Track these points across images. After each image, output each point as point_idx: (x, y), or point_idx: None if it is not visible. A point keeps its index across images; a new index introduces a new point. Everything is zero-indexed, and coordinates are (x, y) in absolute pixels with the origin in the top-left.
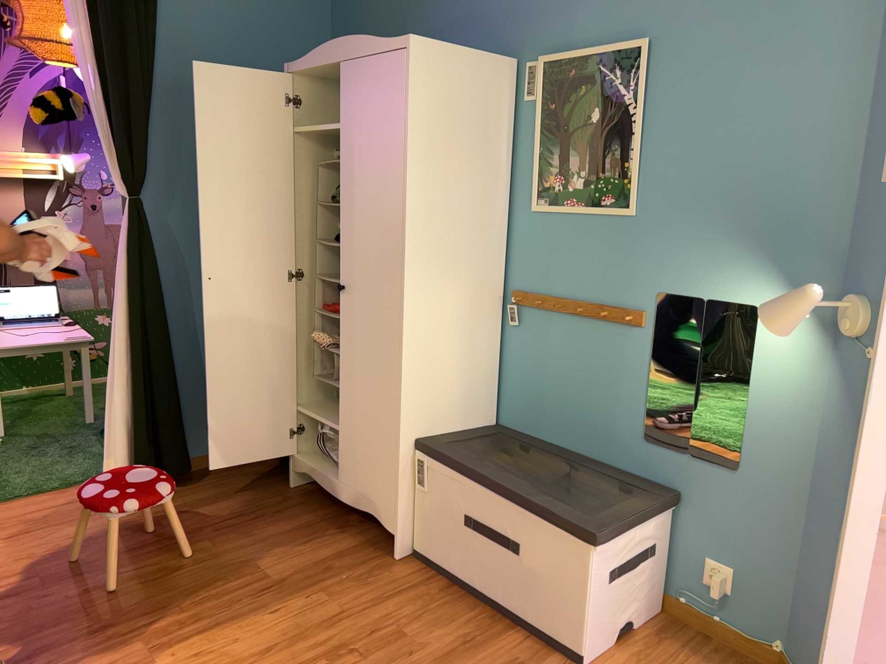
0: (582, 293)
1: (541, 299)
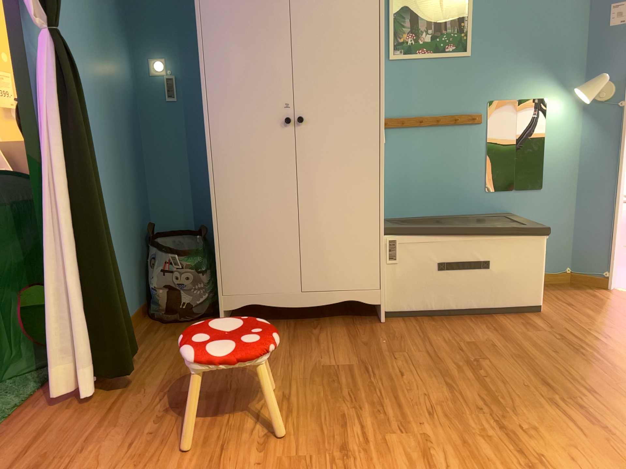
0: (434, 111)
1: (403, 120)
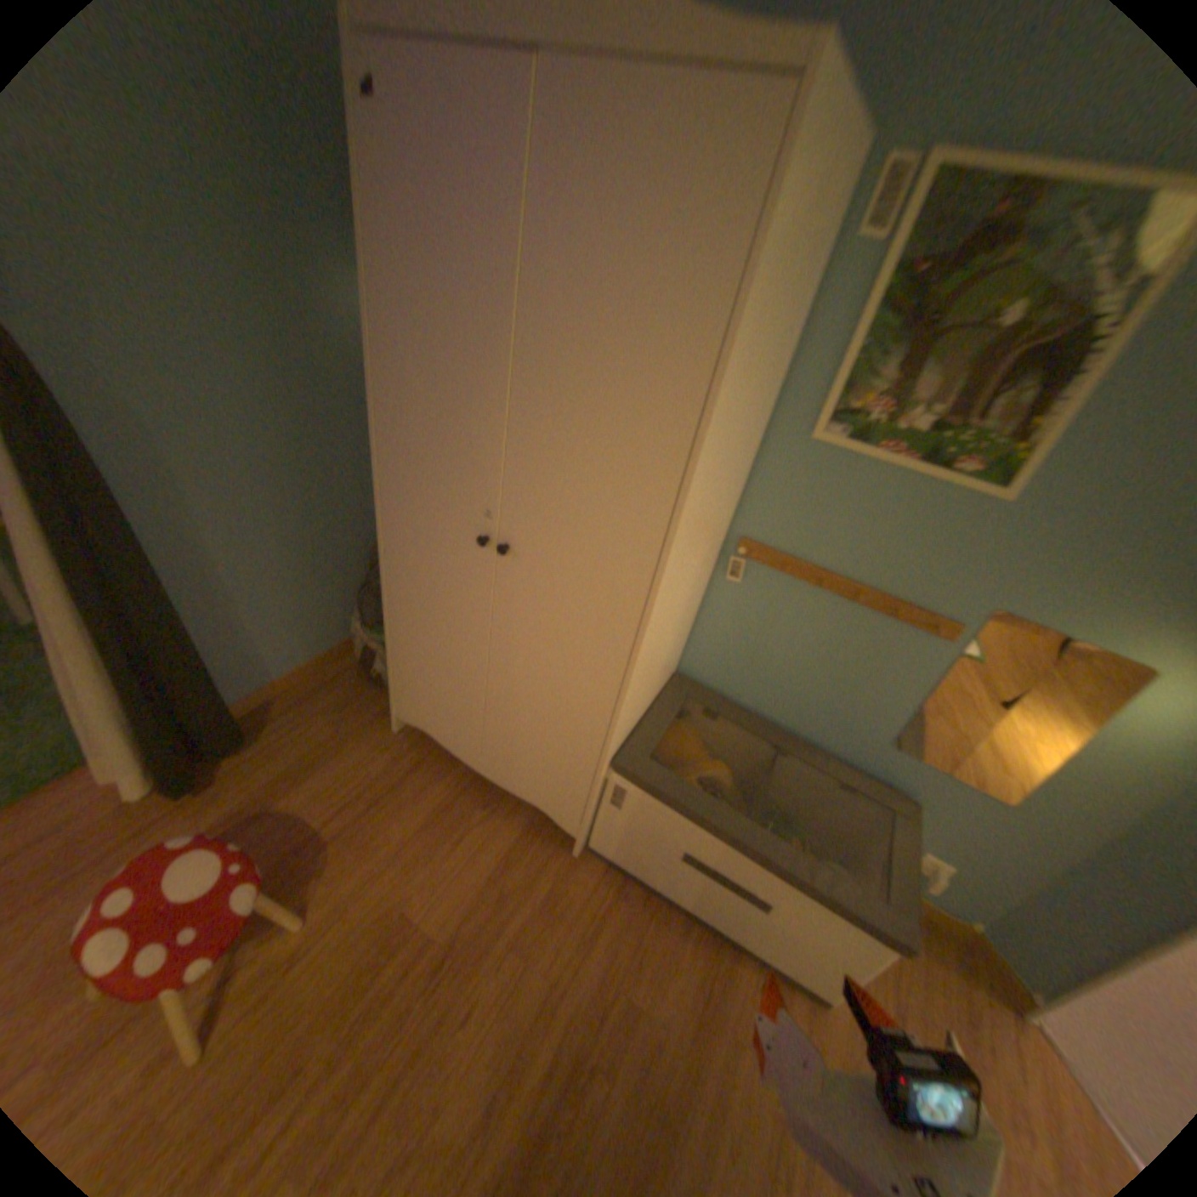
0: (866, 574)
1: (790, 563)
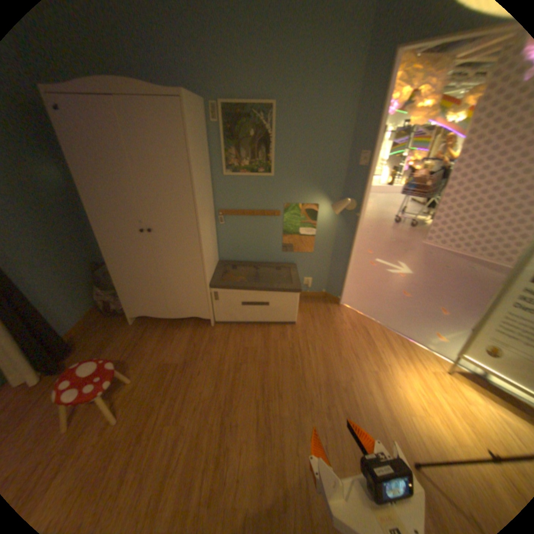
0: (253, 207)
1: (234, 212)
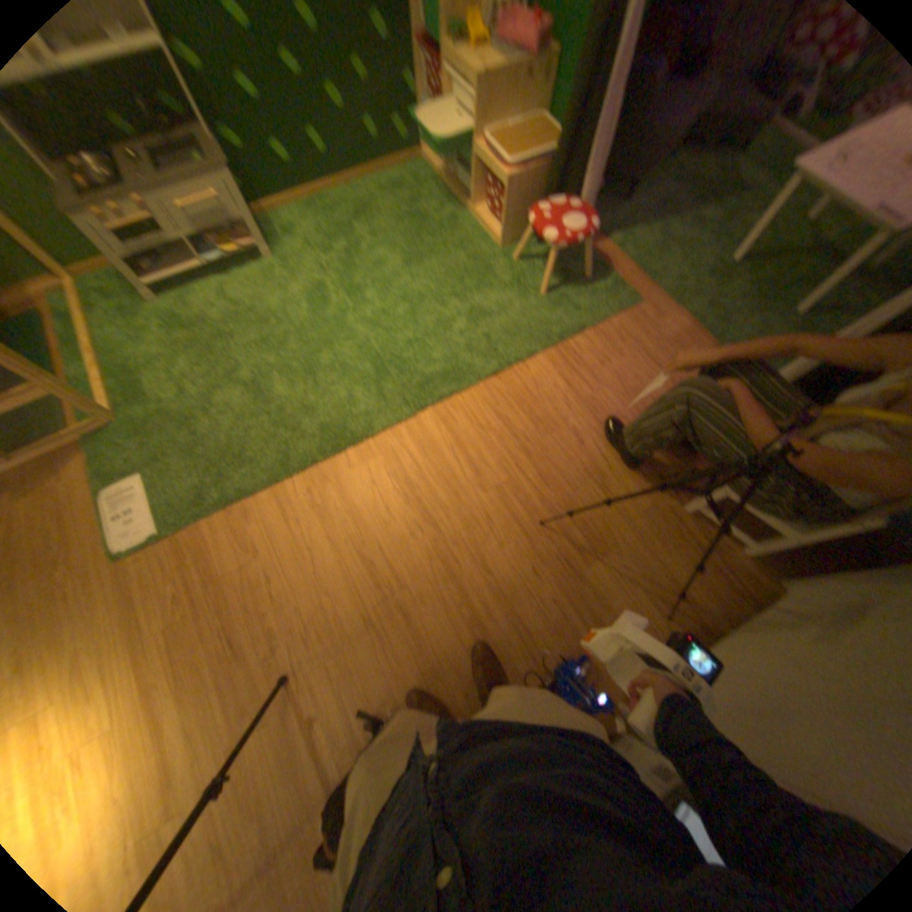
0: None
1: None
